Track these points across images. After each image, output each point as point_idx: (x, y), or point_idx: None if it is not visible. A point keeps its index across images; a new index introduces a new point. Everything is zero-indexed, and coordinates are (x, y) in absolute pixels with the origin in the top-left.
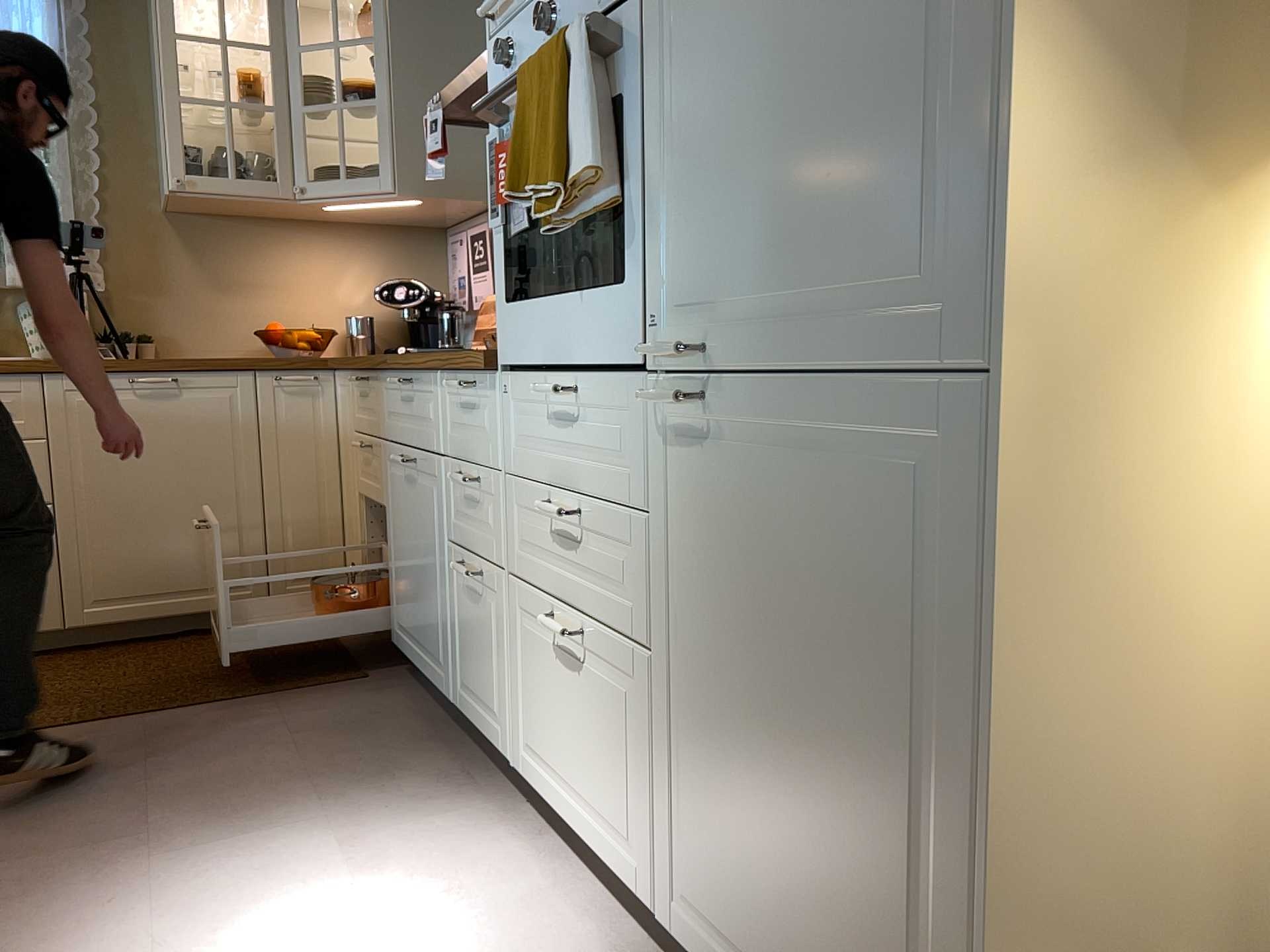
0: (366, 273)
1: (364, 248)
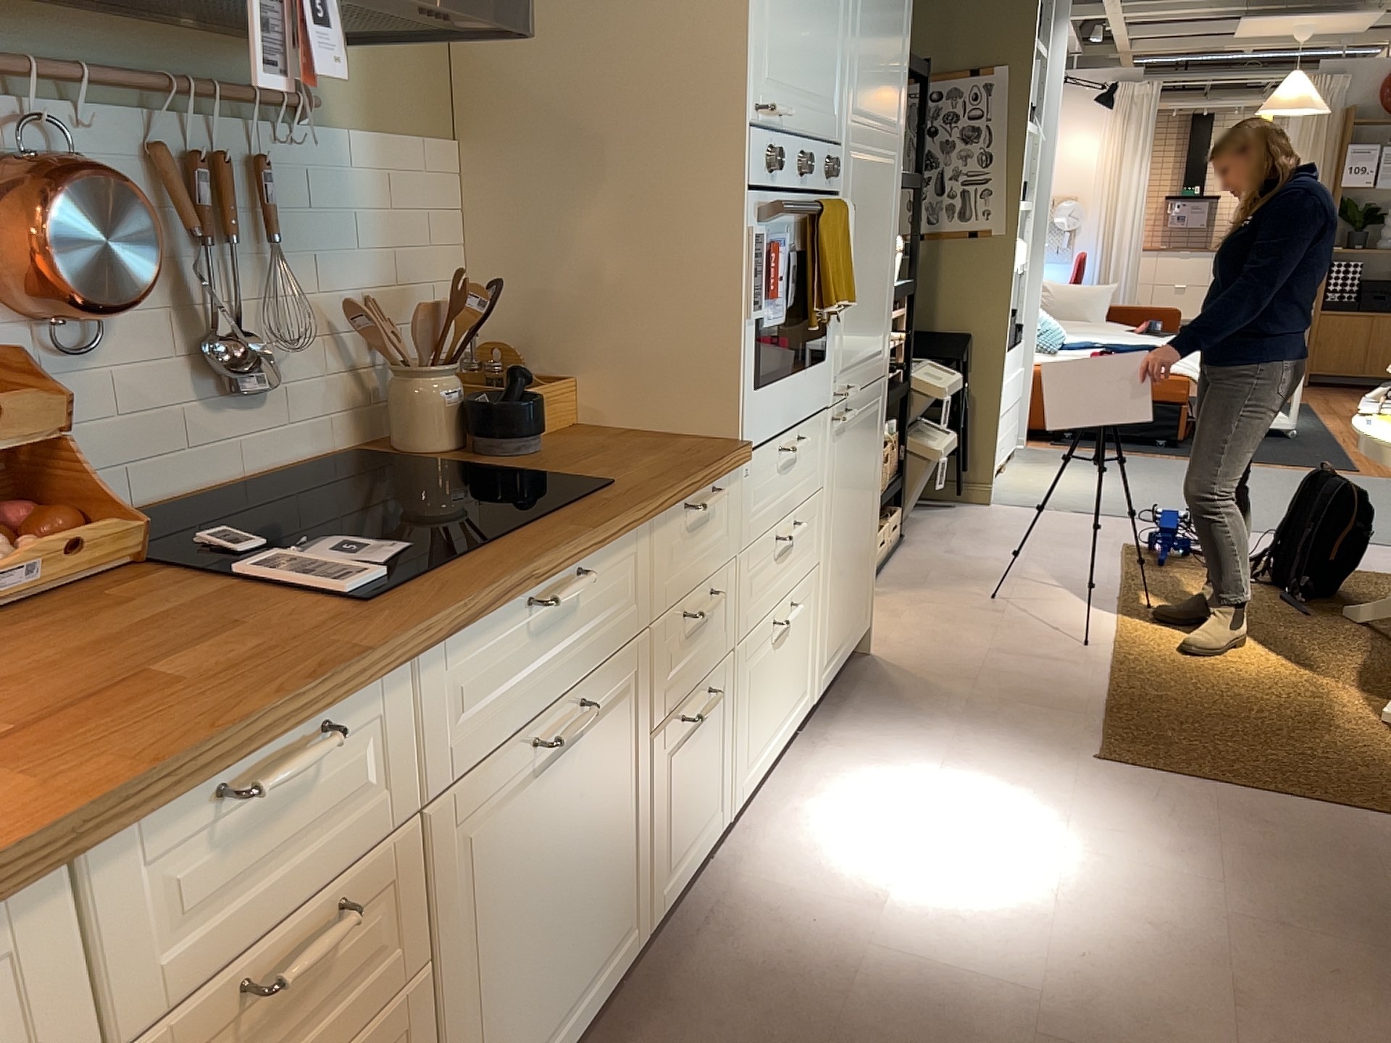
0: None
1: None
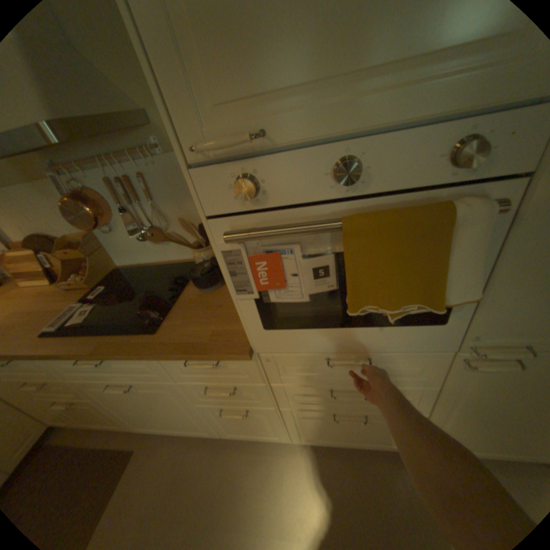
0: None
1: None
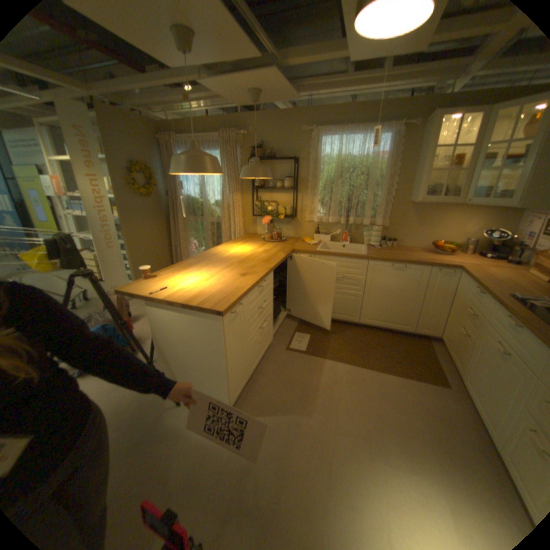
0: (480, 222)
1: (483, 212)
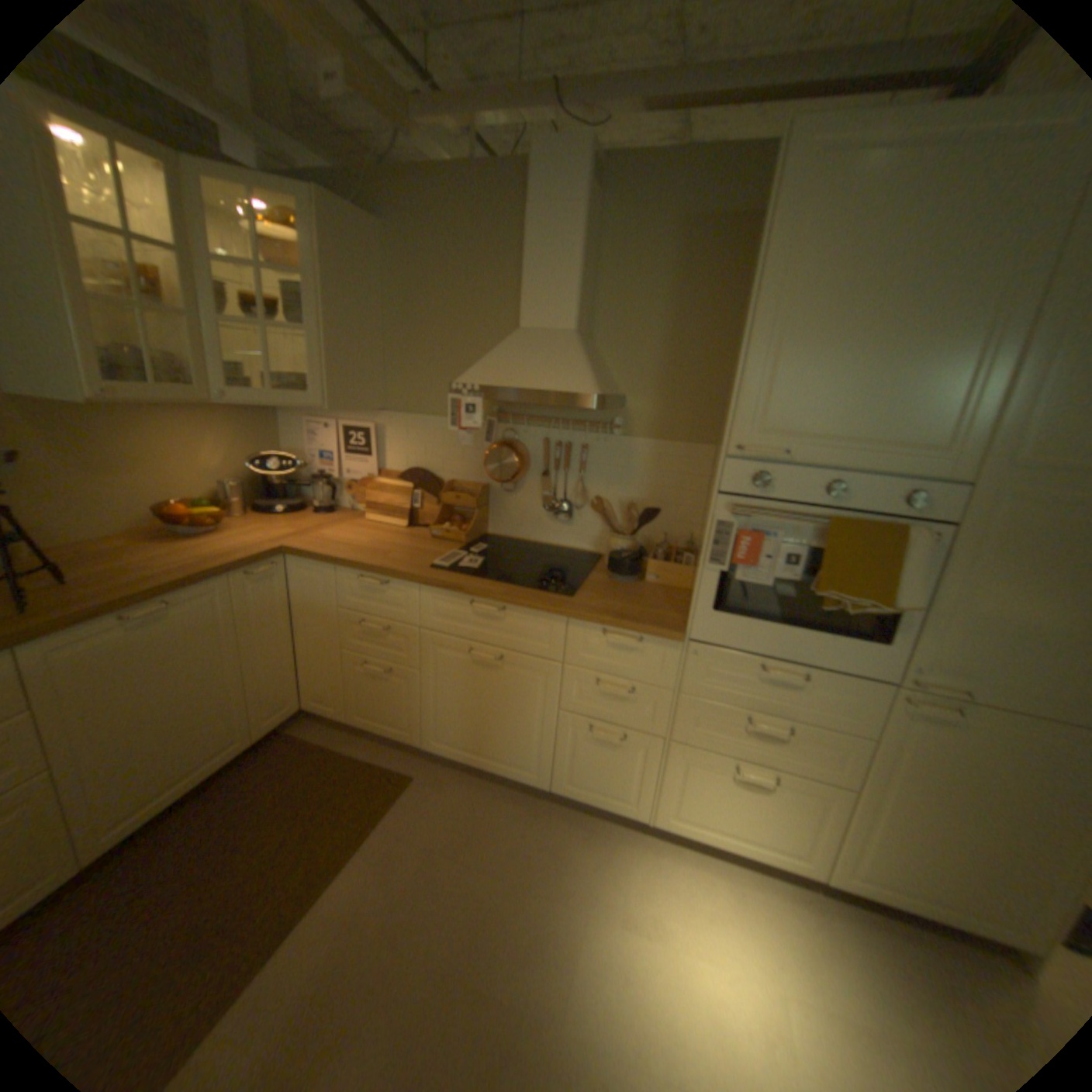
0: (219, 442)
1: (216, 421)
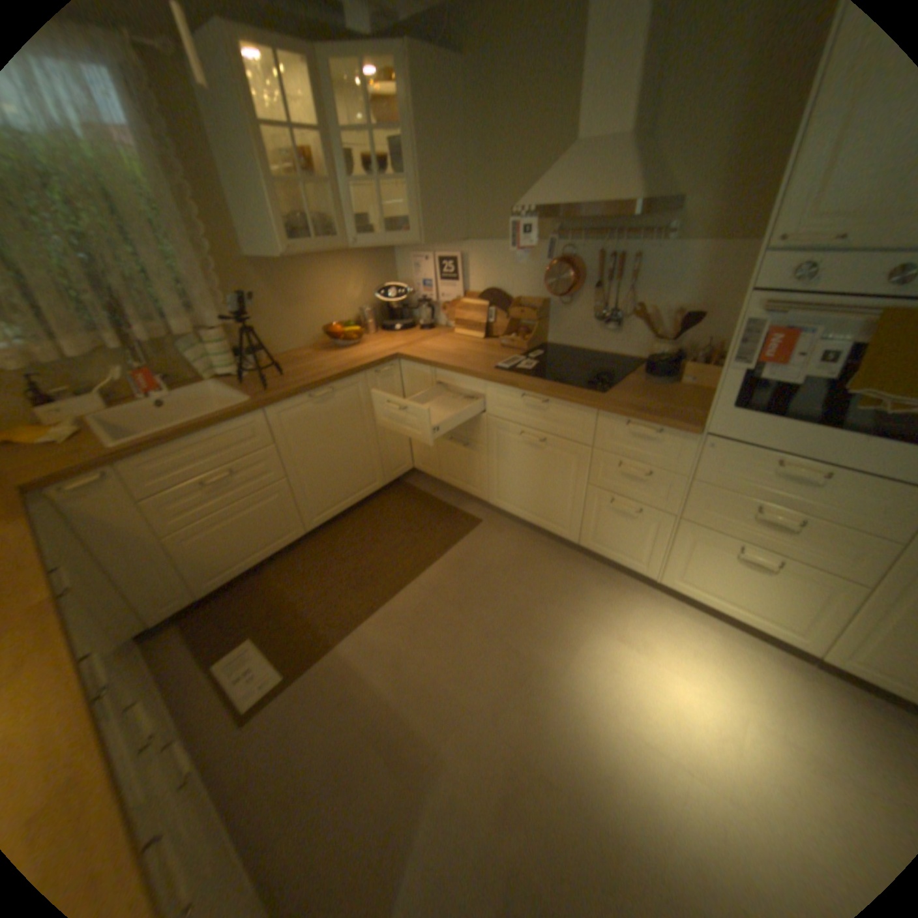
0: (357, 279)
1: (354, 263)
